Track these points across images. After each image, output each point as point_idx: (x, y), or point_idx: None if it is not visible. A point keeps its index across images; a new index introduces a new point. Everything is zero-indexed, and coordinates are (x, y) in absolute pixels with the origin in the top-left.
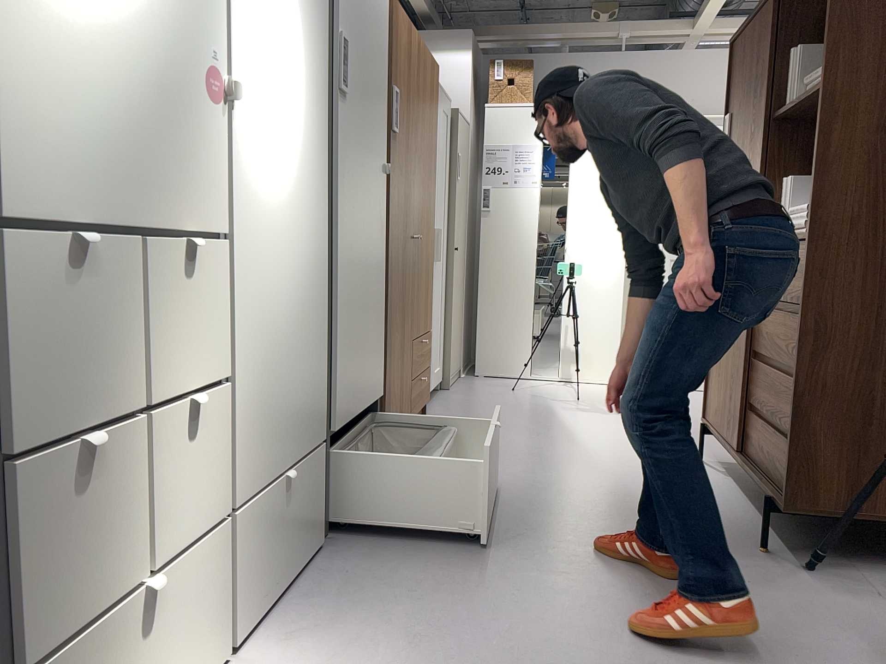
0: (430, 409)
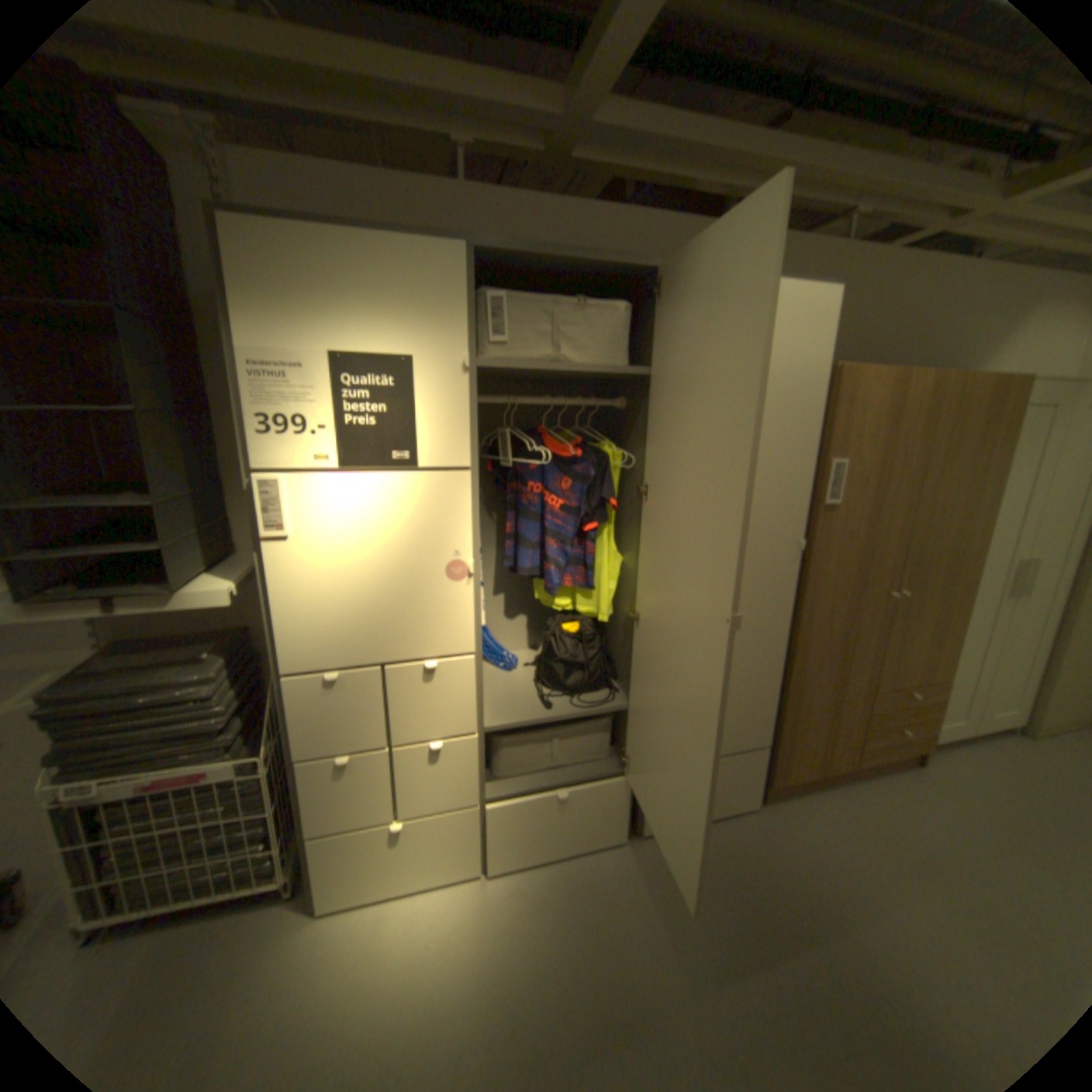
0: (959, 758)
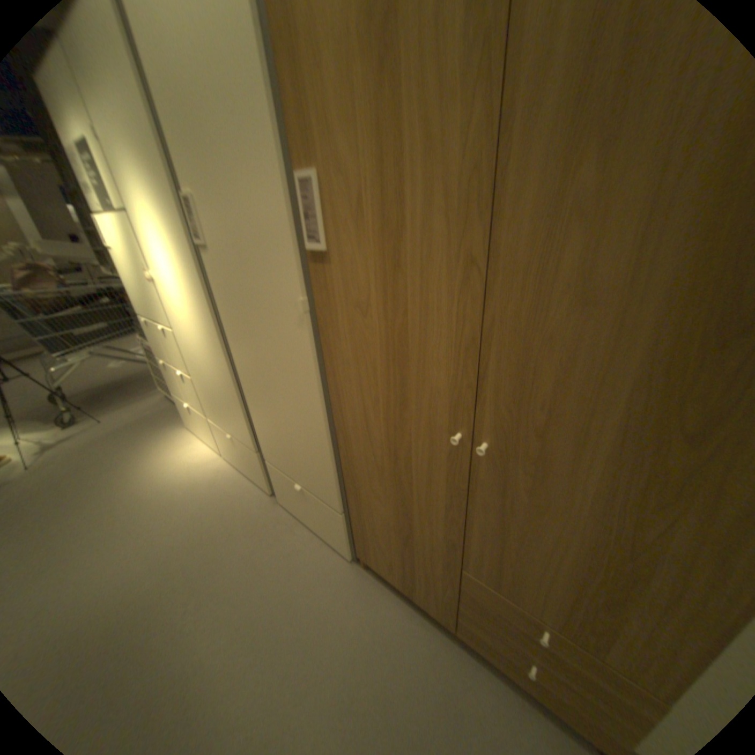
0: None
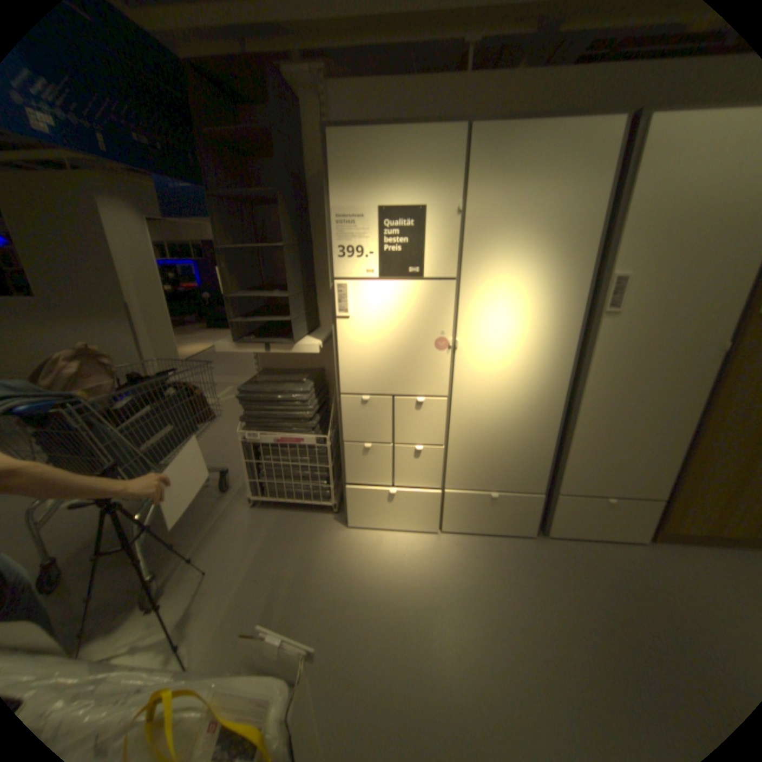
0: None
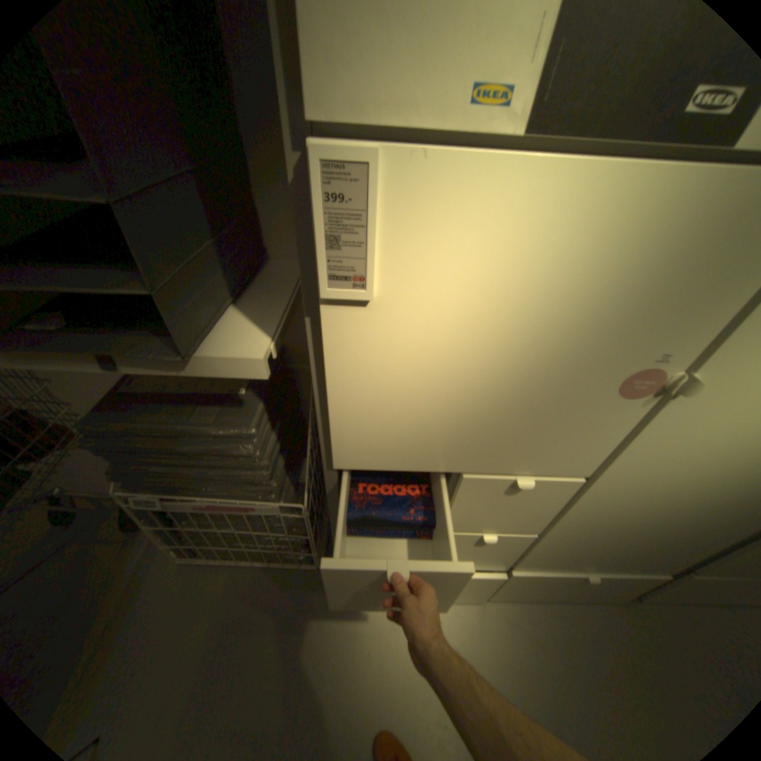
0: None
